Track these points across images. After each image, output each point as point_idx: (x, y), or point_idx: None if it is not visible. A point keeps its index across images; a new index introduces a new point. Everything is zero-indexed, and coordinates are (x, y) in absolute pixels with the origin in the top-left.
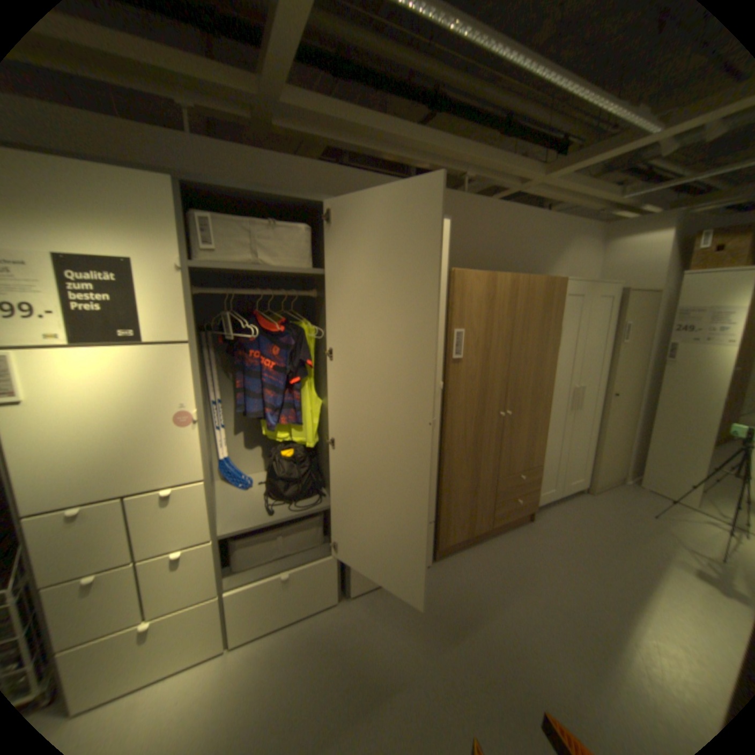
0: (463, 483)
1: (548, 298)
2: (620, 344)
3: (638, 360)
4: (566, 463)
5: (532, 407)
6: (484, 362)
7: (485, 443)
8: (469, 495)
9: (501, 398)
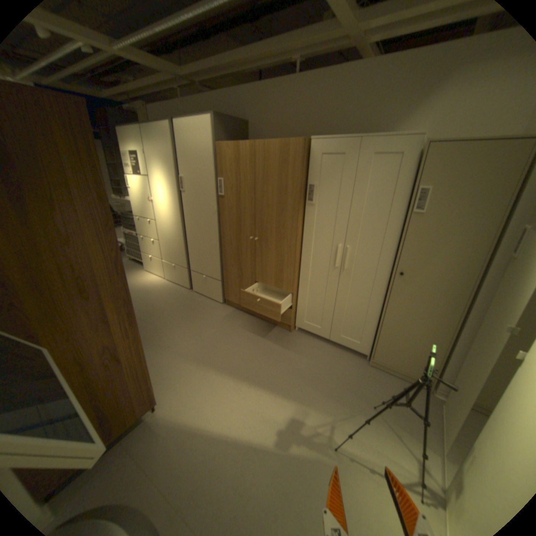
0: (233, 270)
1: (282, 157)
2: (408, 212)
3: (455, 241)
4: (331, 311)
5: (276, 242)
6: (237, 201)
7: (244, 253)
8: (237, 279)
9: (251, 227)
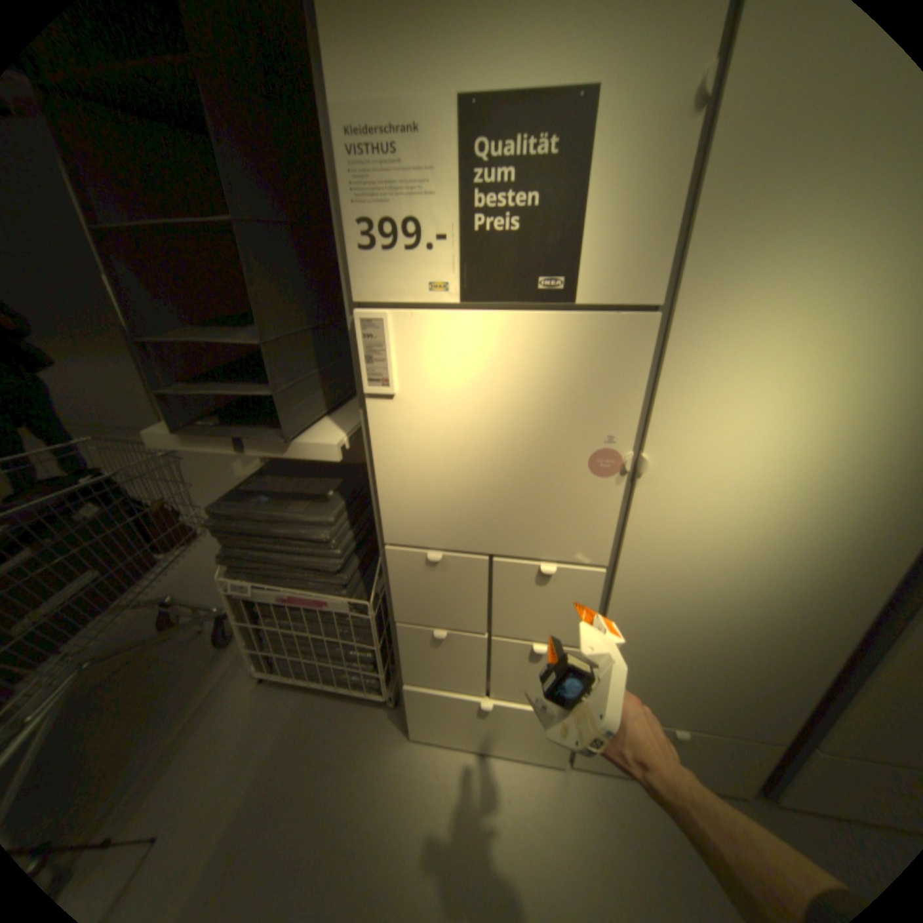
0: None
1: None
2: None
3: None
4: None
5: None
6: None
7: None
8: None
9: None
